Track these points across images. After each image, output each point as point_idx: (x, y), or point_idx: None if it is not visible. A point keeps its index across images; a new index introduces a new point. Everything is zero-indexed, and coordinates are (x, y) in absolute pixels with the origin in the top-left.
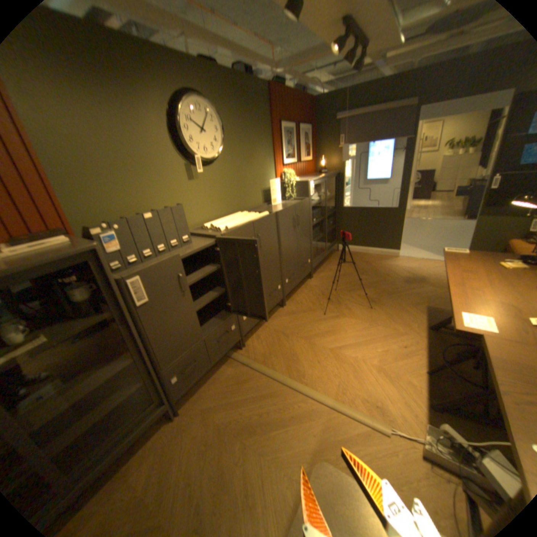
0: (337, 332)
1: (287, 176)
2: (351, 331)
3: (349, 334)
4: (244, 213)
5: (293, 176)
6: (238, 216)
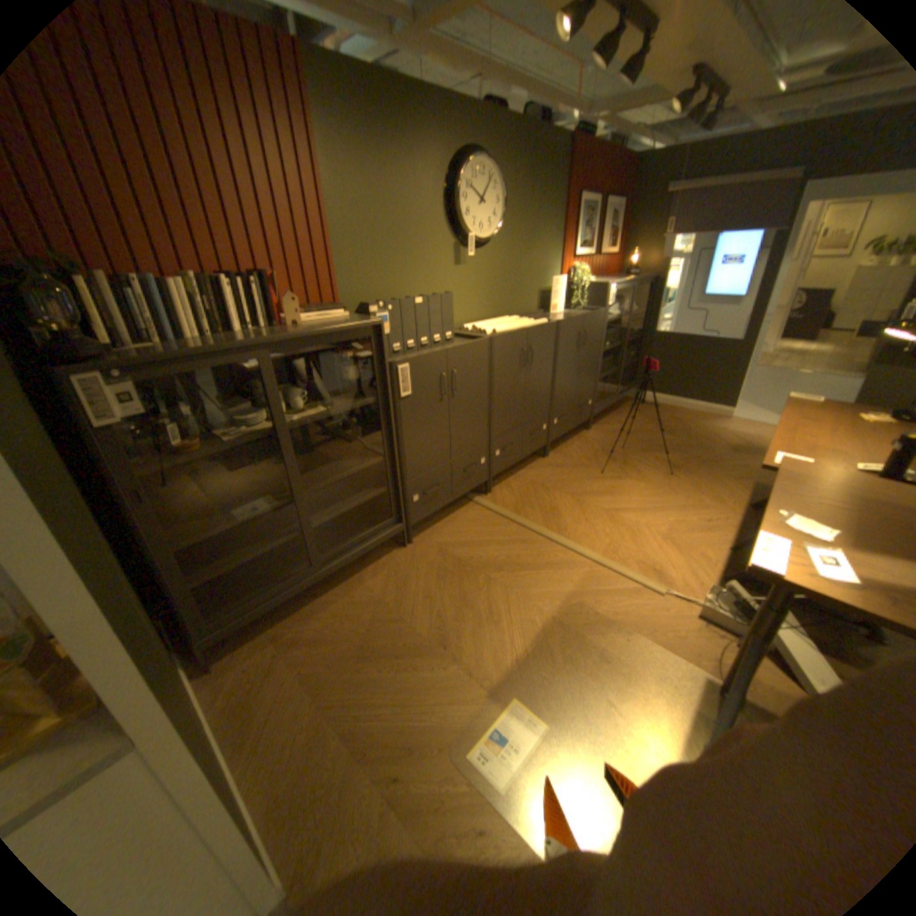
0: (618, 494)
1: (578, 273)
2: (638, 495)
3: (633, 497)
4: (515, 317)
5: (588, 274)
6: (507, 320)
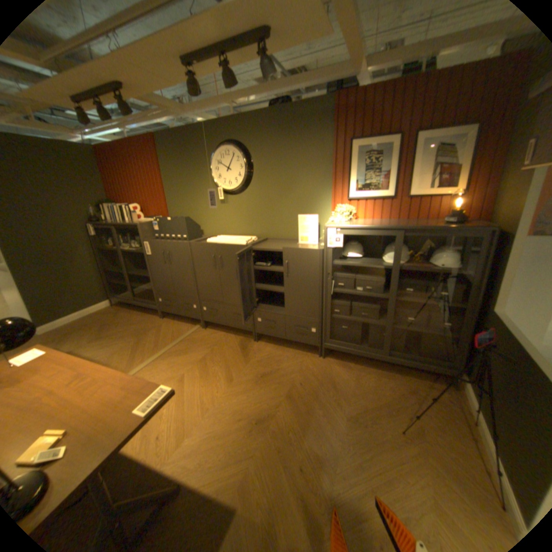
0: (205, 380)
1: (335, 213)
2: (202, 391)
3: (199, 389)
4: (248, 238)
5: (341, 216)
6: (240, 238)
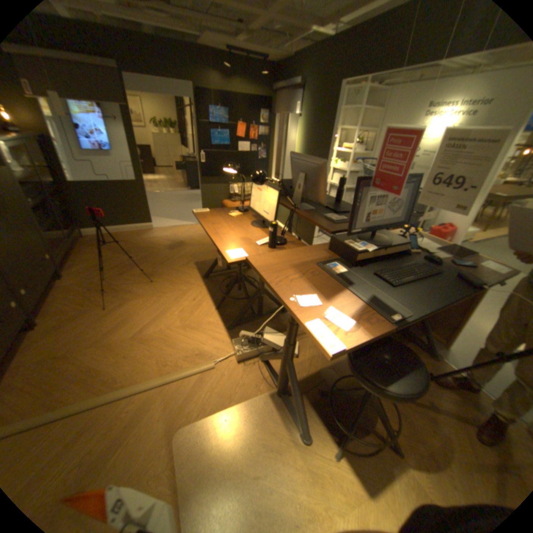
0: (128, 318)
1: None
2: (142, 310)
3: (141, 314)
4: None
5: None
6: None
